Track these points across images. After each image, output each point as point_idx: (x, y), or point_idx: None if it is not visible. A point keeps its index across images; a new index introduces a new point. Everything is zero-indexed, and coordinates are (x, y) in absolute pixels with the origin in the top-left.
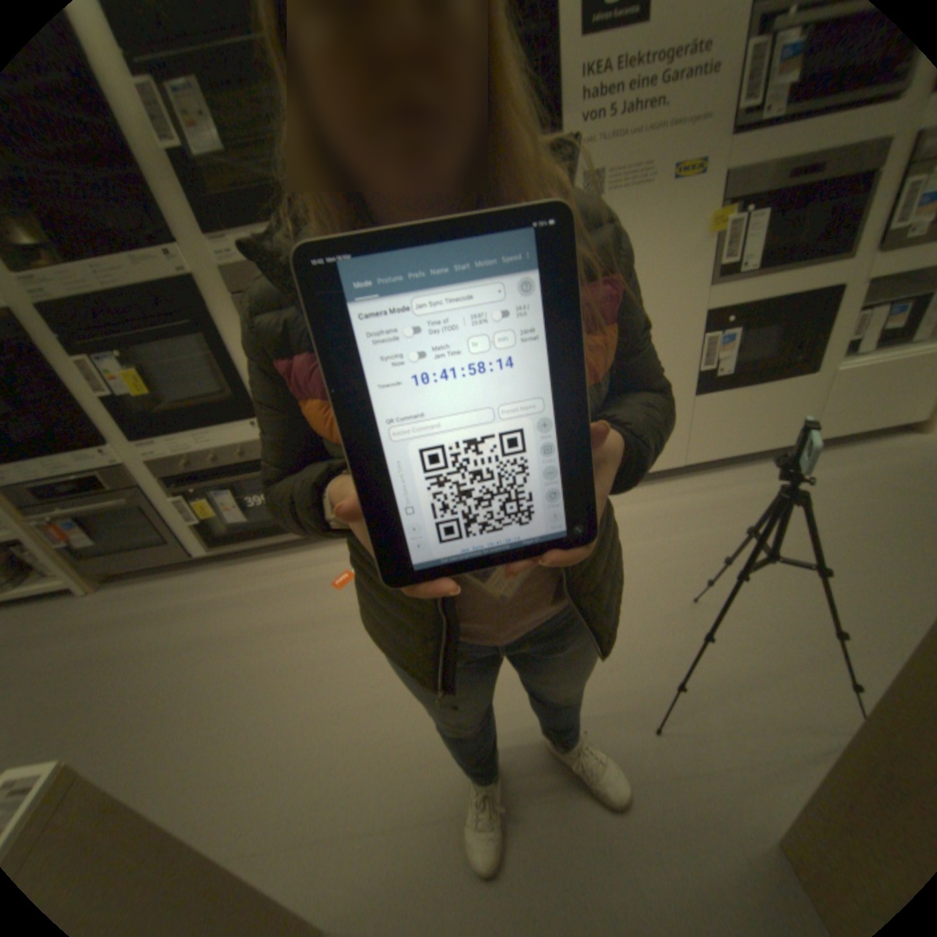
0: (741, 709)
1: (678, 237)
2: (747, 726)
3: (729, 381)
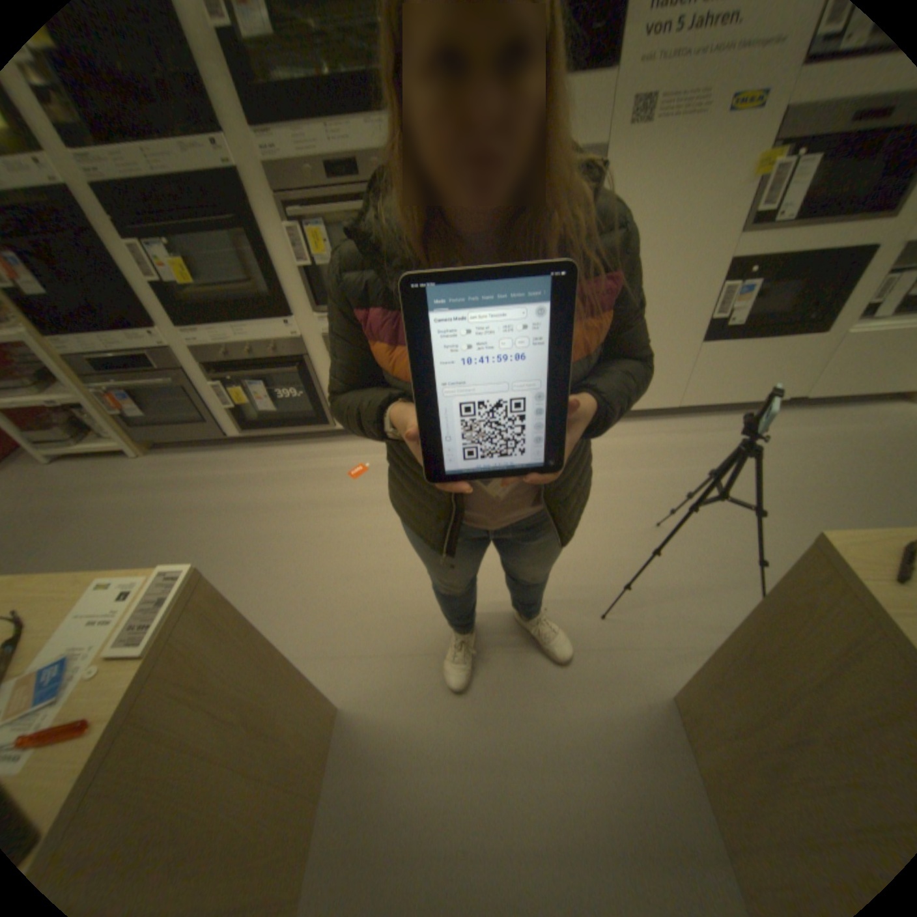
0: (673, 610)
1: (720, 177)
2: (673, 622)
3: (739, 331)
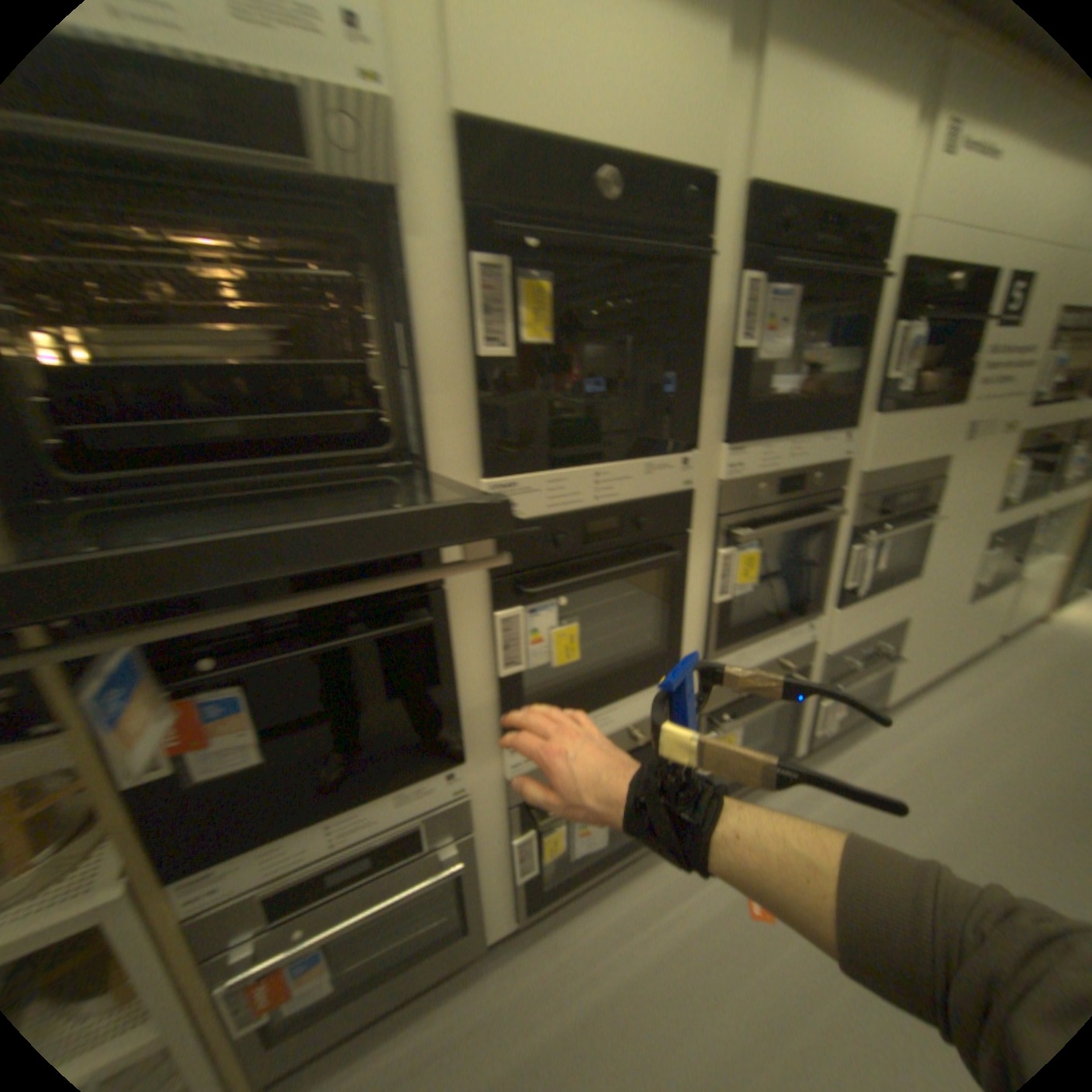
0: None
1: (993, 476)
2: None
3: (985, 591)
